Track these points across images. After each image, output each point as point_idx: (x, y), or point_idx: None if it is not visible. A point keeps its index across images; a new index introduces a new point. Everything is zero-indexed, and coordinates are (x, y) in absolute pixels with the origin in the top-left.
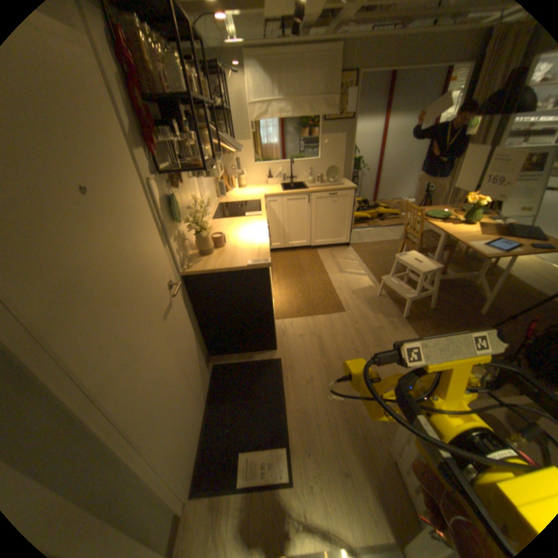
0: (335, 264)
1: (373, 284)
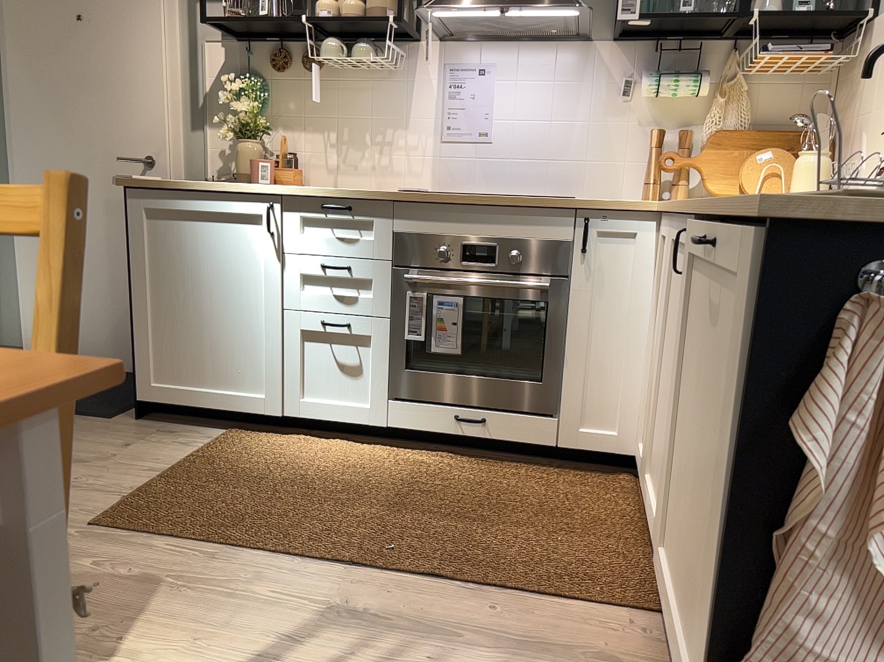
0: (444, 638)
1: None
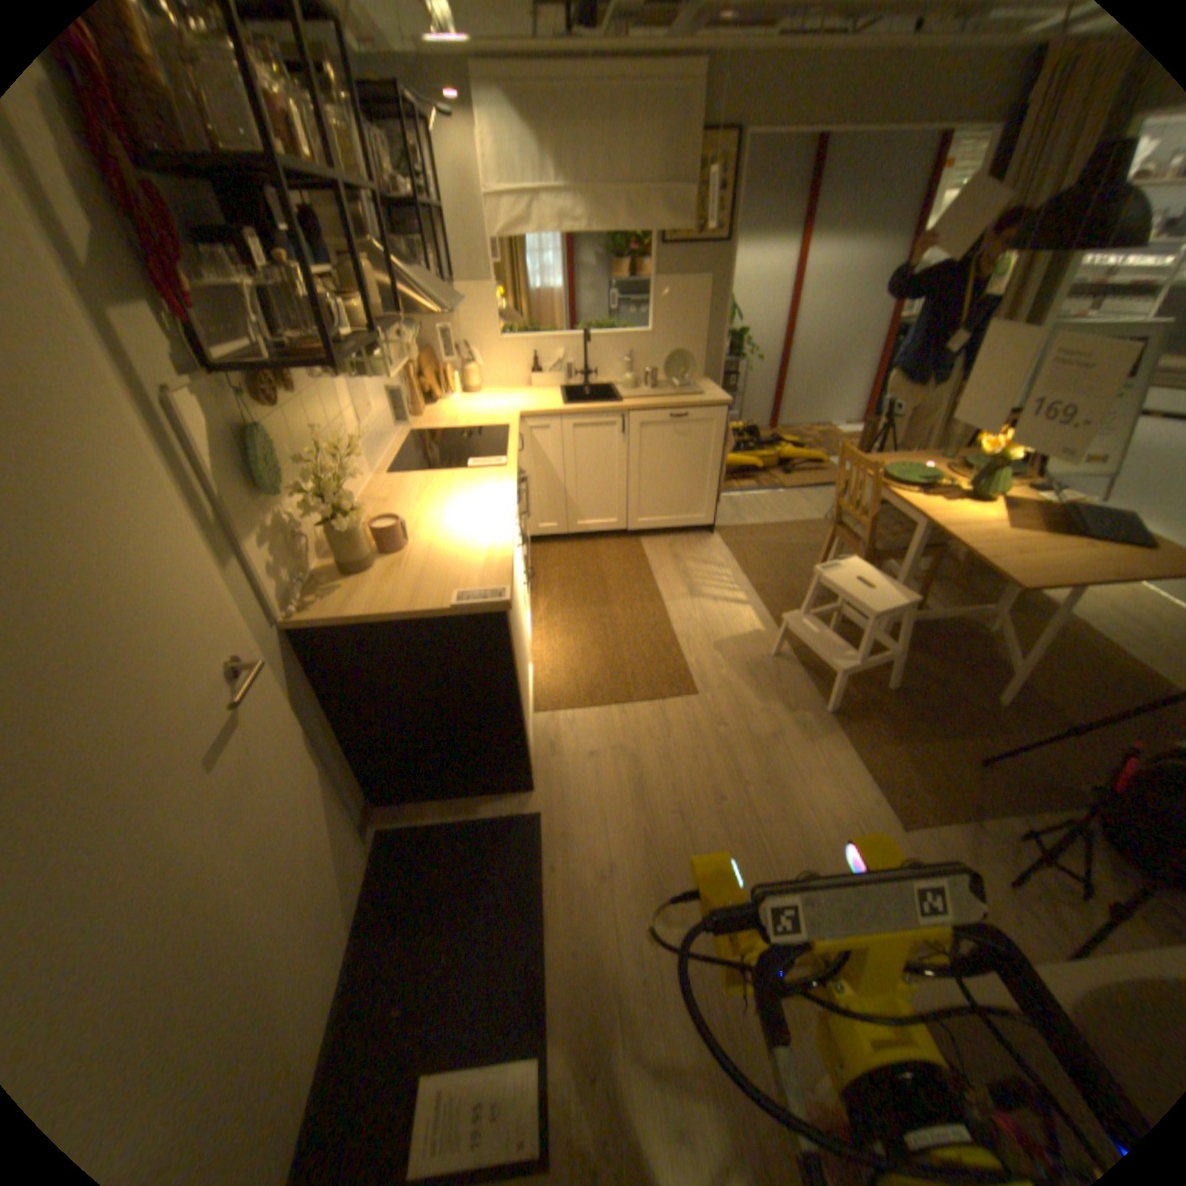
0: (683, 574)
1: (766, 625)
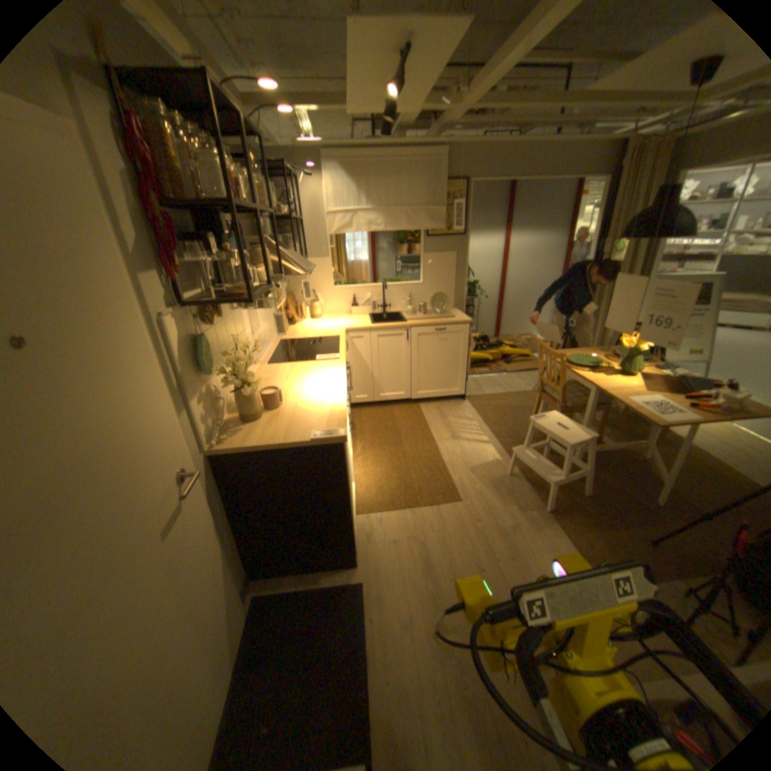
0: (447, 425)
1: (502, 456)
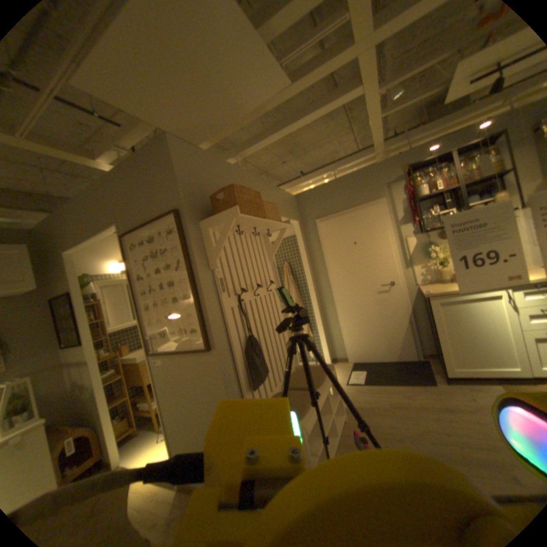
0: None
1: None
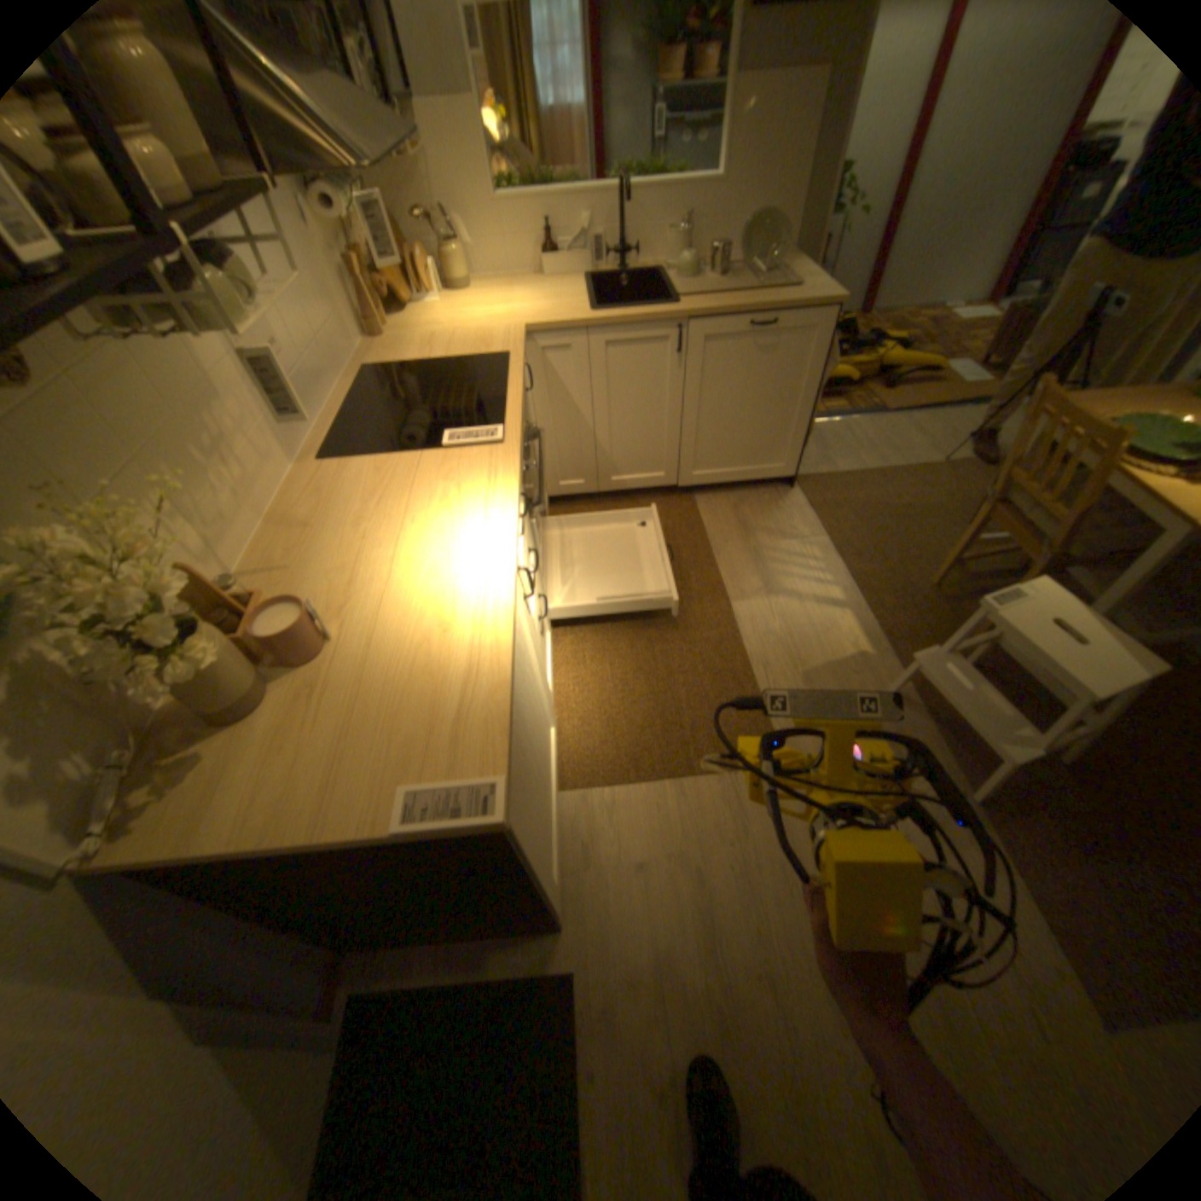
0: (752, 556)
1: (872, 645)
